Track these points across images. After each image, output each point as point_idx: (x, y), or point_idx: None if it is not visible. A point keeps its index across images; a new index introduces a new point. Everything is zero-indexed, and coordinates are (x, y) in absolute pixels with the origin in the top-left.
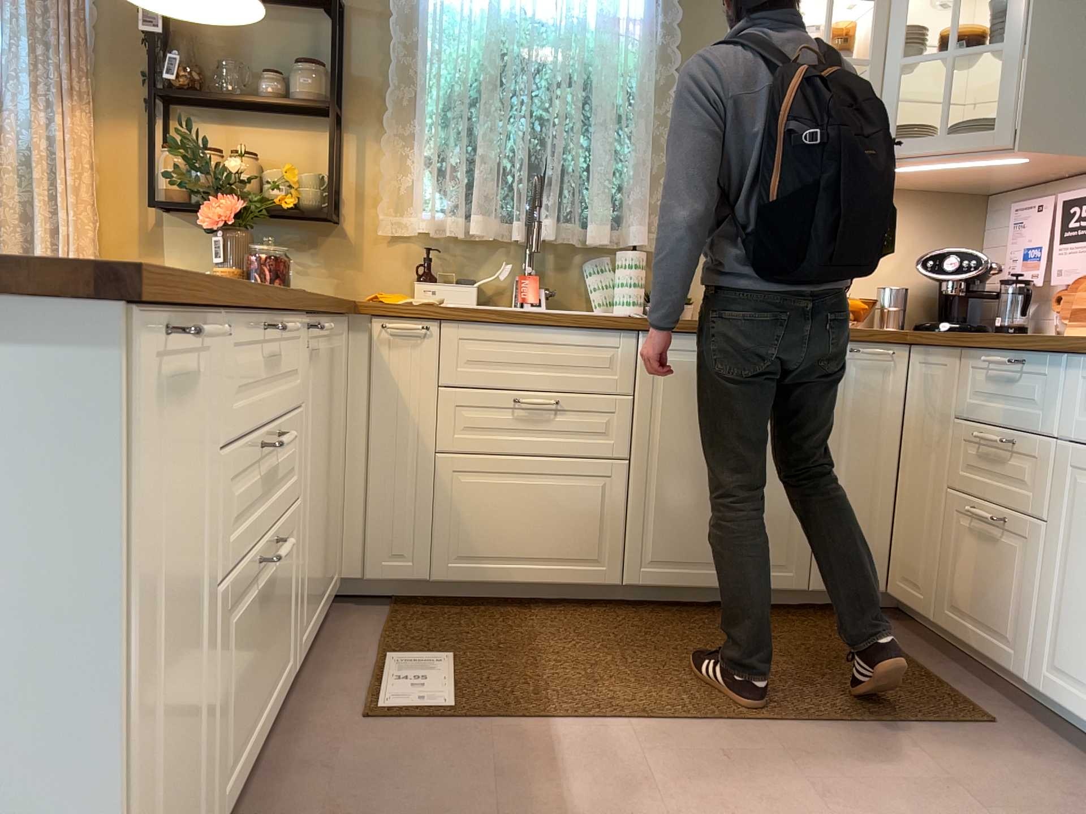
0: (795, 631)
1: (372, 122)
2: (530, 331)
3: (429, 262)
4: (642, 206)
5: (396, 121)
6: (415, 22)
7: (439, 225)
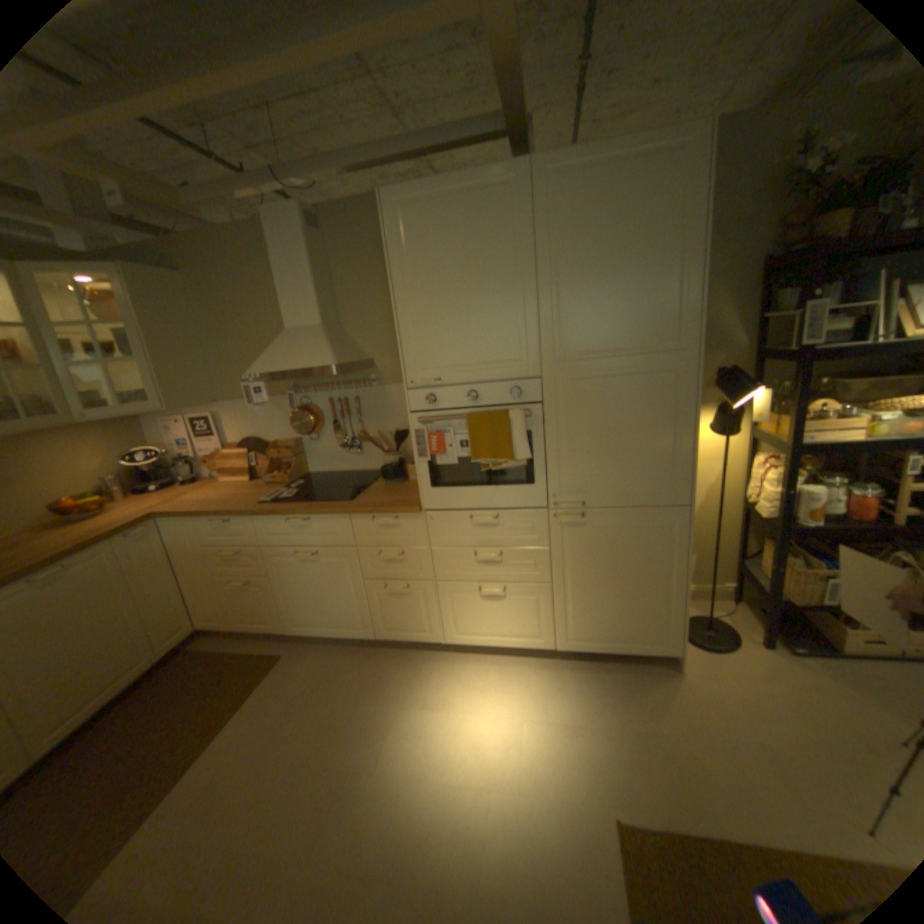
0: (164, 687)
1: None
2: None
3: None
4: None
5: None
6: None
7: None
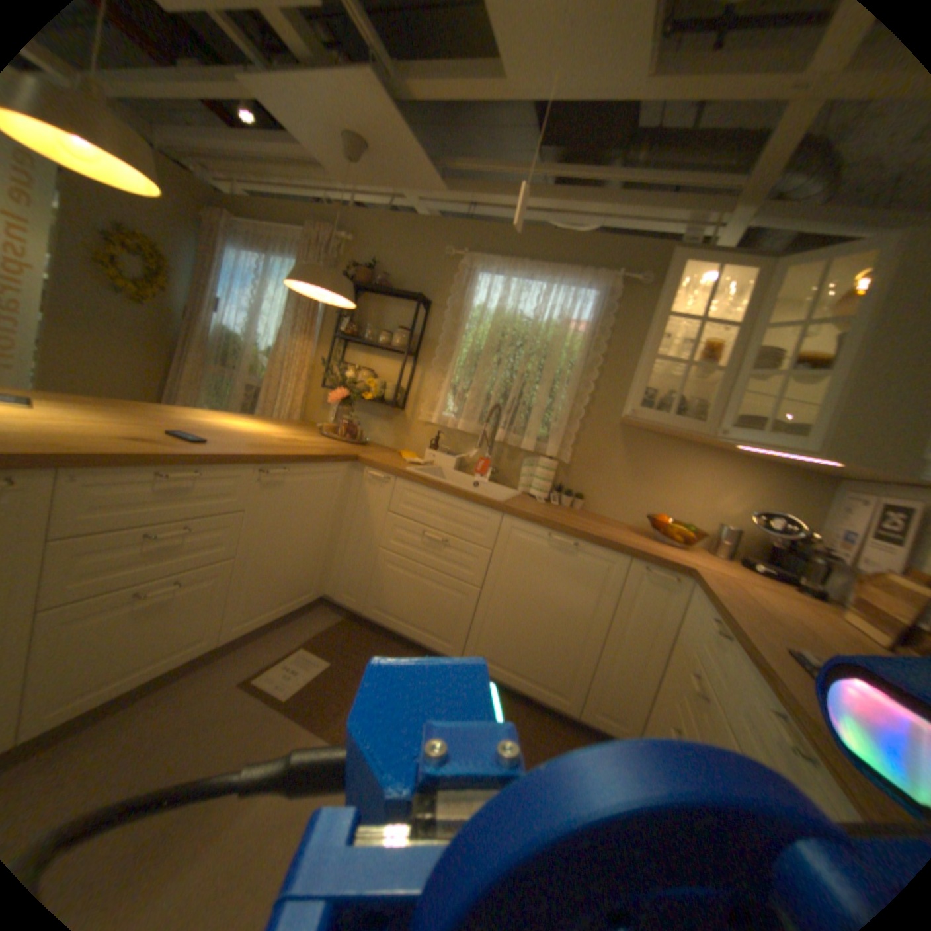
0: (552, 745)
1: (429, 362)
2: (440, 495)
3: (436, 440)
4: (561, 434)
5: (438, 363)
6: (460, 313)
7: (447, 422)
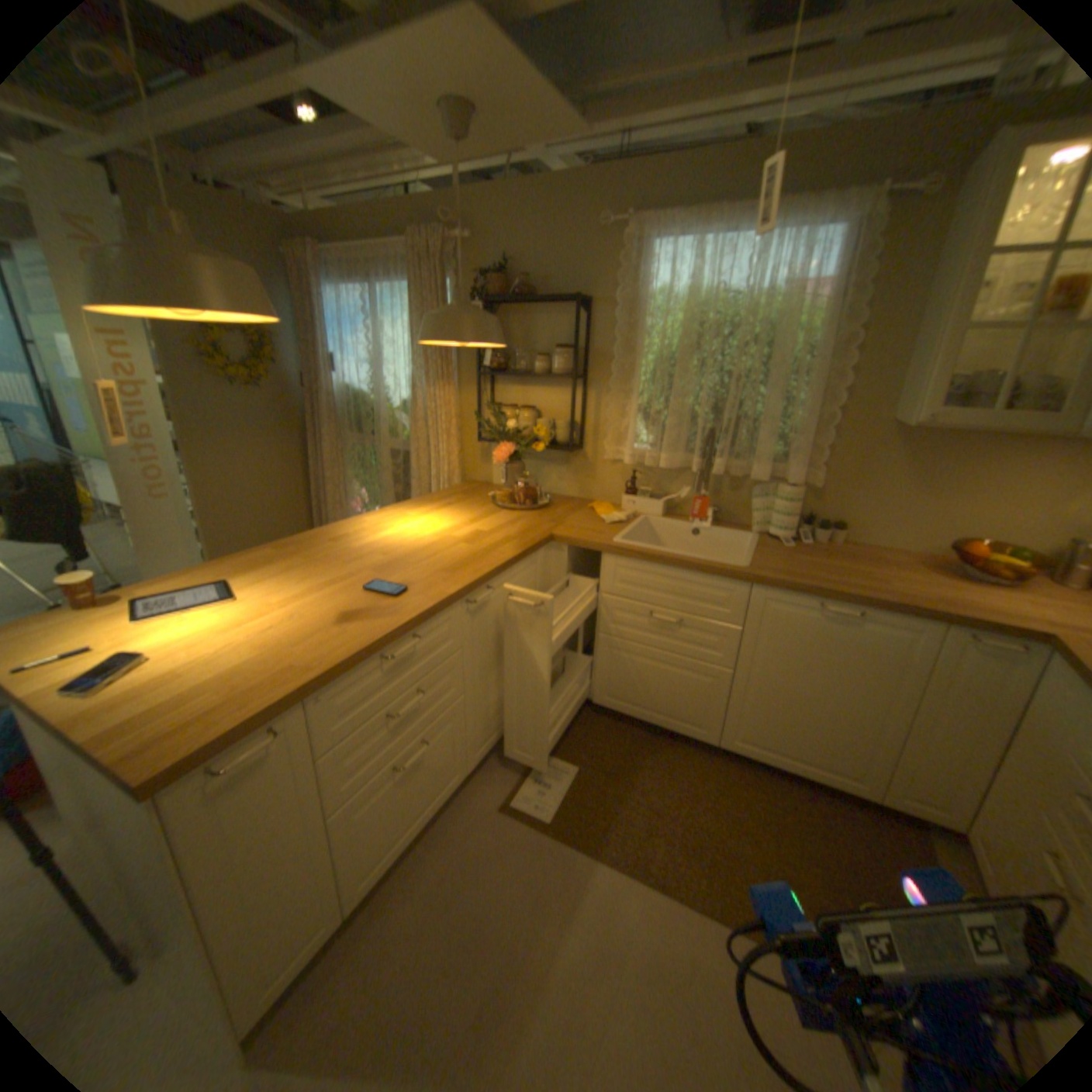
0: (854, 837)
1: (604, 382)
2: (665, 570)
3: (633, 482)
4: (807, 449)
5: (618, 382)
6: (636, 305)
7: (642, 456)
